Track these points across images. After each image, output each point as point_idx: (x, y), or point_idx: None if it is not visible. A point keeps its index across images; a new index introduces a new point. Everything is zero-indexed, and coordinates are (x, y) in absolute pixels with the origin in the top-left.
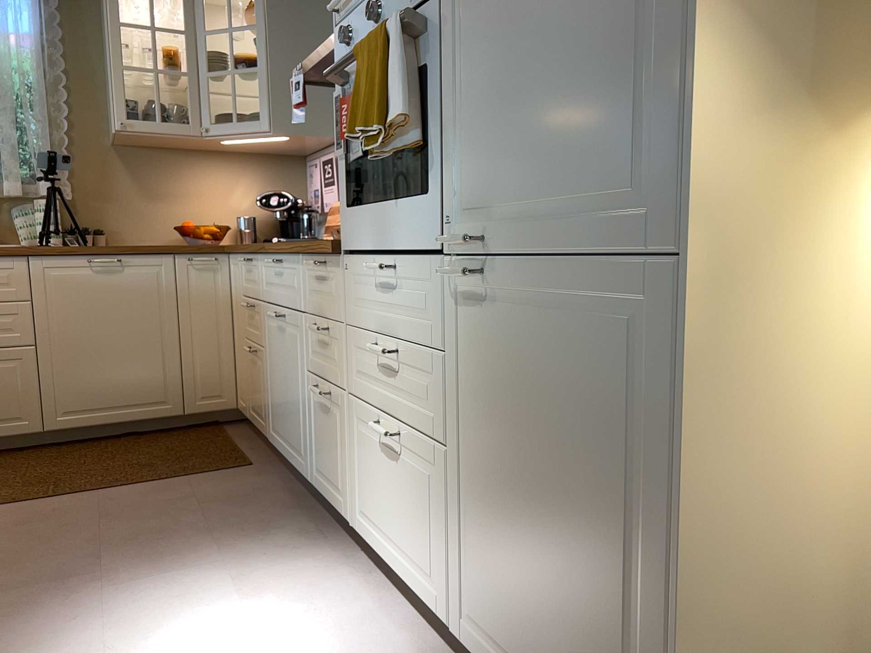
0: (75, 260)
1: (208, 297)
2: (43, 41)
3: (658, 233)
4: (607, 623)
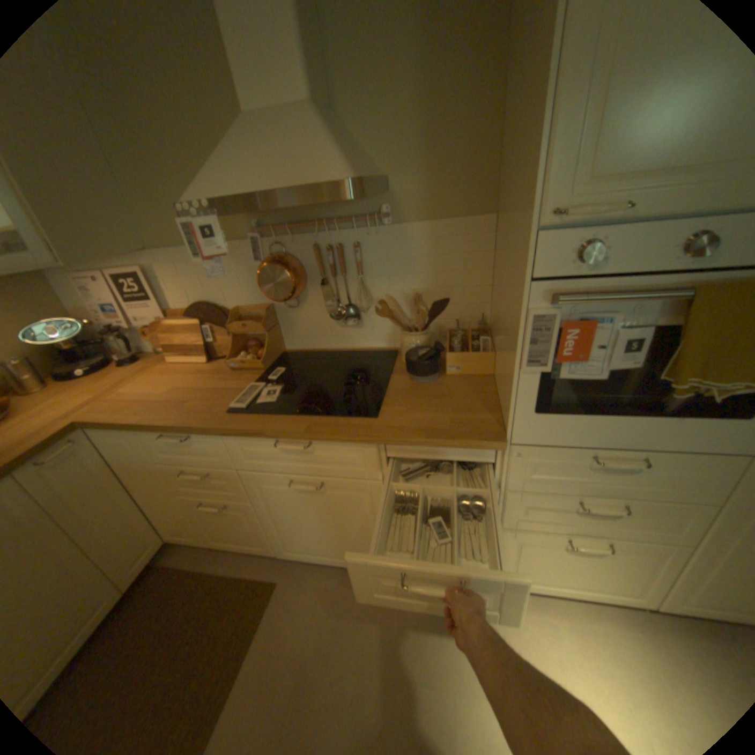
0: None
1: (84, 484)
2: None
3: None
4: None
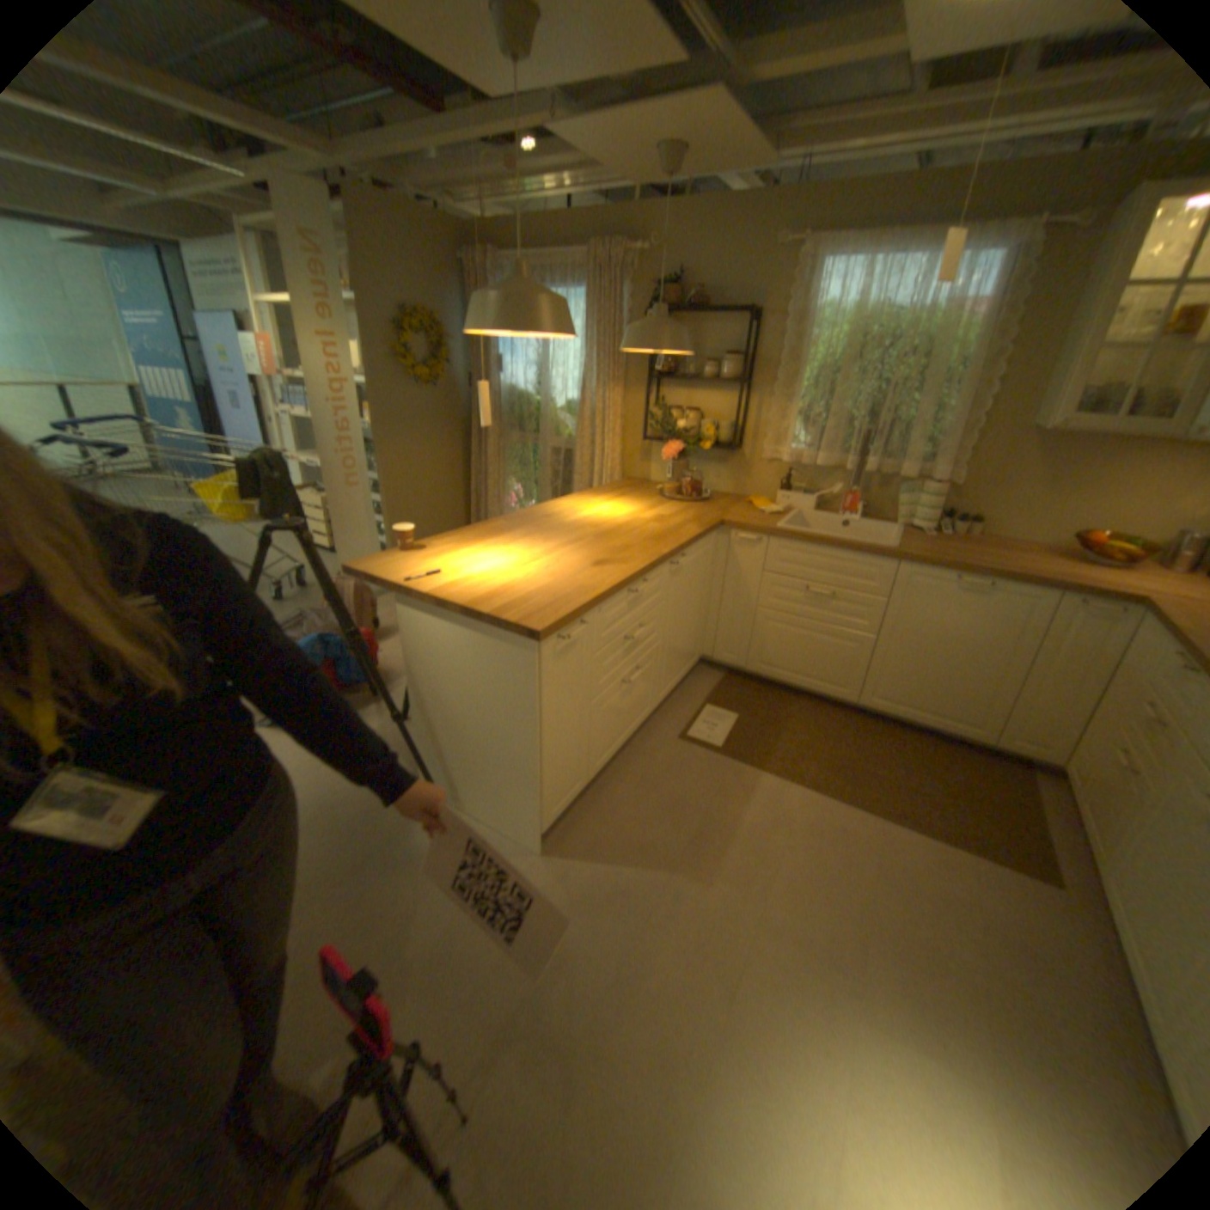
0: (945, 573)
1: (1088, 649)
2: (1002, 303)
3: None
4: None
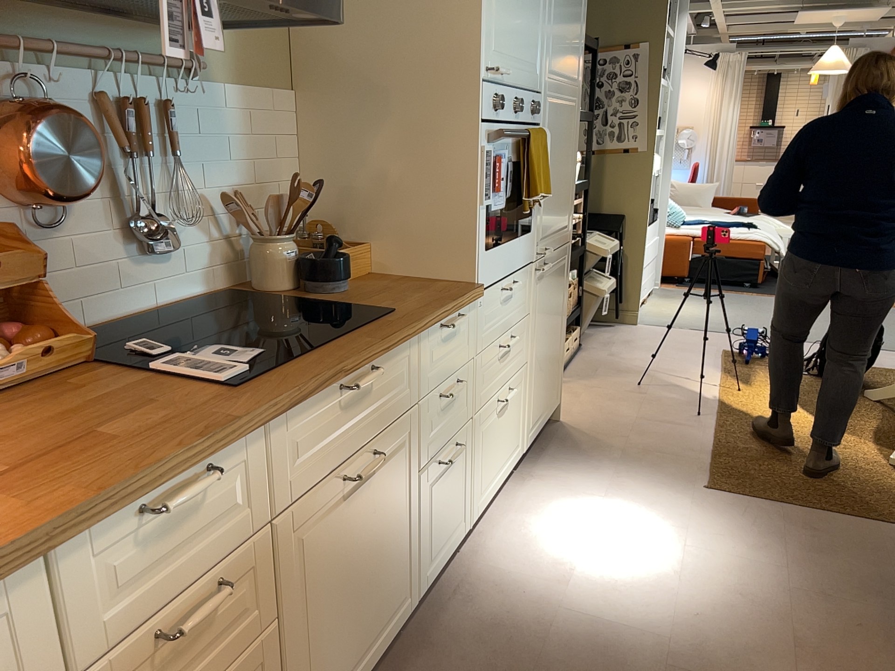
0: None
1: None
2: None
3: (568, 235)
4: (557, 357)
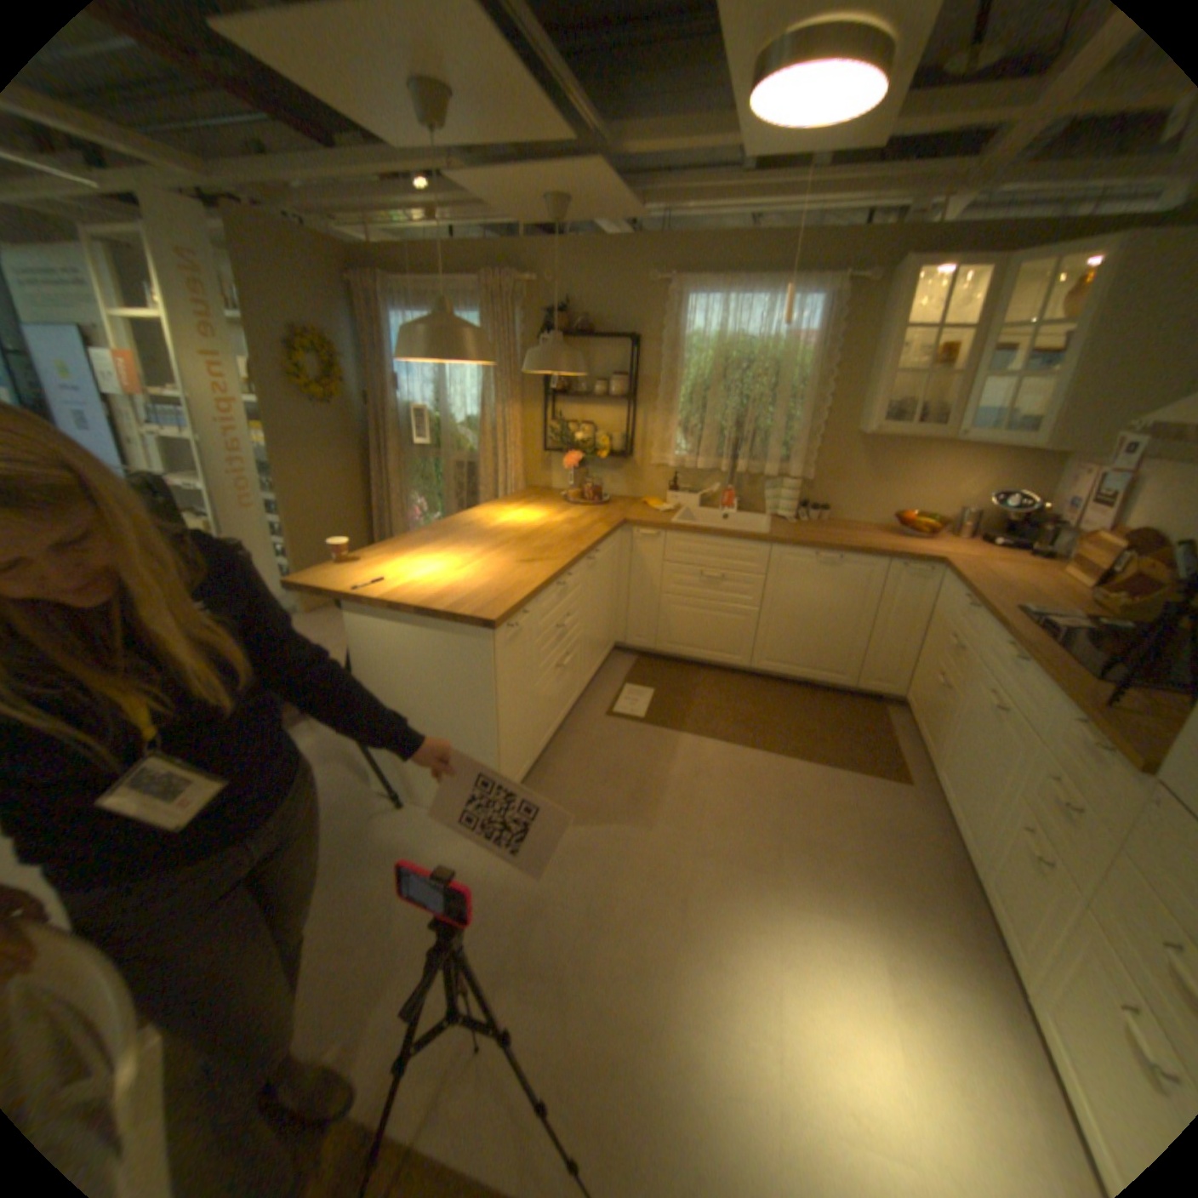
0: (806, 551)
1: (911, 601)
2: (826, 336)
3: None
4: None
